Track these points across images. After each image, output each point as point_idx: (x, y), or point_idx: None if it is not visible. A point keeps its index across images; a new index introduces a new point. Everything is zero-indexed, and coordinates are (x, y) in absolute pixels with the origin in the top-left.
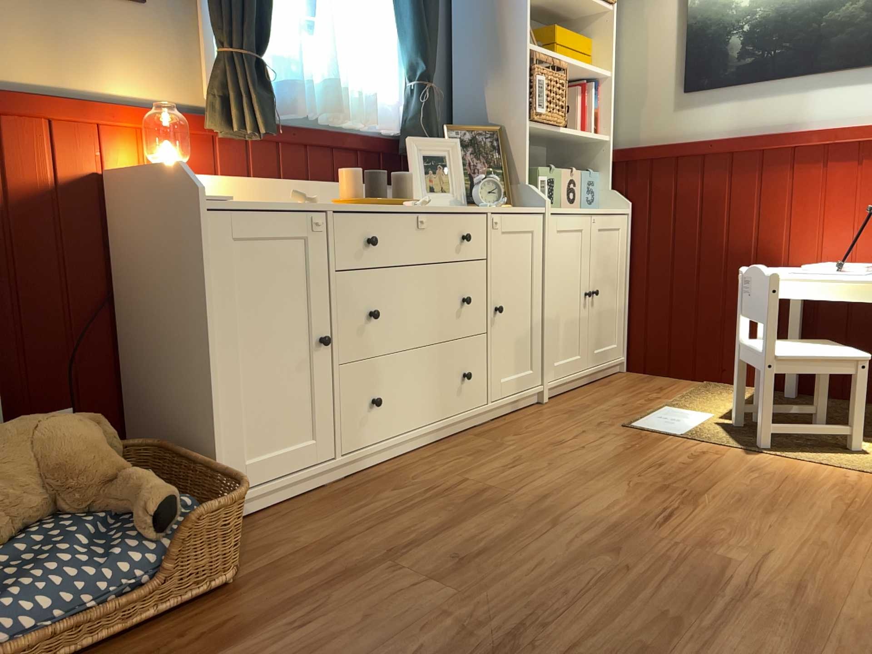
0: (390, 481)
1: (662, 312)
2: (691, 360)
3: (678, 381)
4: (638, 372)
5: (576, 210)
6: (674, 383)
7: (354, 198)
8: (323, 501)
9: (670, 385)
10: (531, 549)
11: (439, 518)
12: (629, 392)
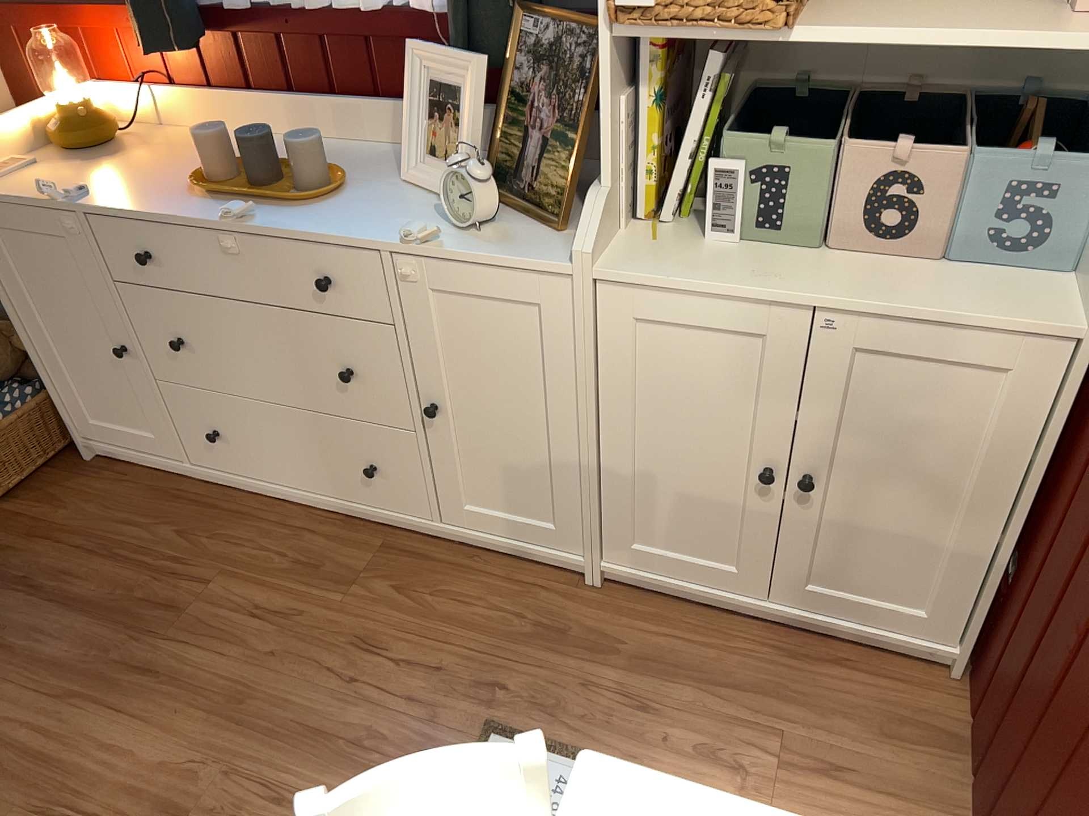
0: (208, 520)
1: (1025, 653)
2: (994, 812)
3: (947, 809)
4: (969, 708)
5: (830, 272)
6: (913, 801)
7: (198, 177)
8: (153, 492)
9: (880, 792)
10: (7, 688)
11: (99, 591)
12: (761, 709)
